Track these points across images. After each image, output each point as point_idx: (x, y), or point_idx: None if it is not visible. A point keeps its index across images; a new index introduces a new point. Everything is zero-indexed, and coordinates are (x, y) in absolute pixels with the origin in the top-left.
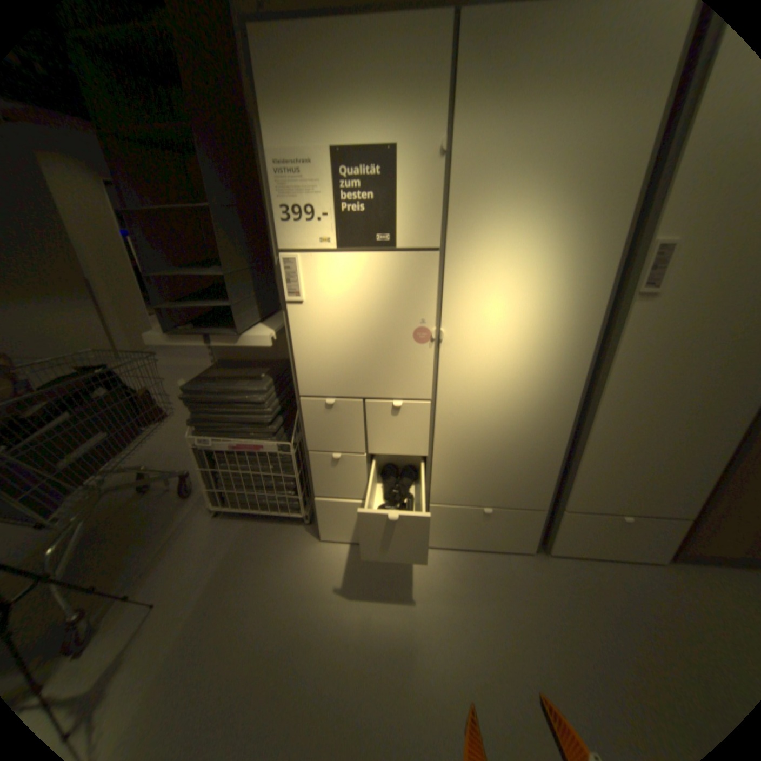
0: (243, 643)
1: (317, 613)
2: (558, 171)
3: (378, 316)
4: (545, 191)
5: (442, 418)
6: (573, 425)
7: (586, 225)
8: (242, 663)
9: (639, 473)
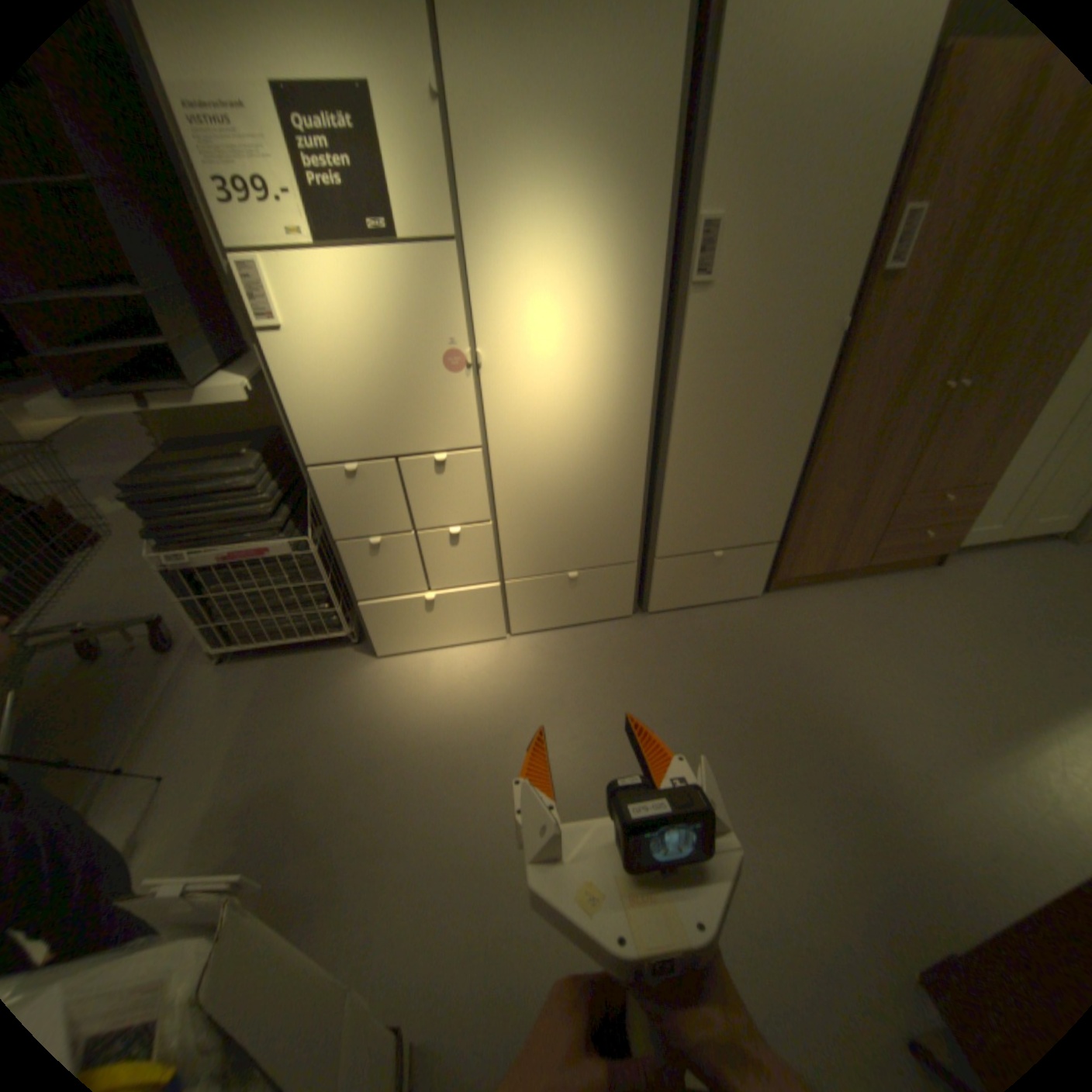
0: (302, 781)
1: (389, 730)
2: (581, 127)
3: (392, 340)
4: (570, 153)
5: (500, 469)
6: (649, 456)
7: (623, 200)
8: (306, 799)
9: (721, 500)
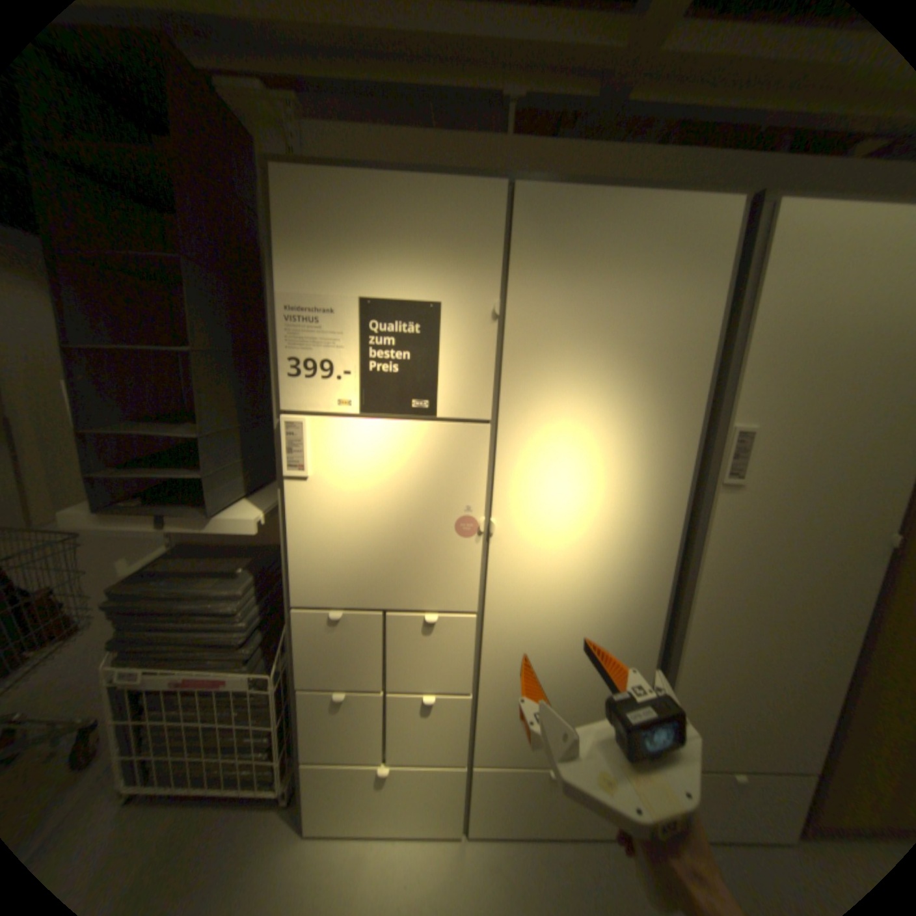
0: None
1: None
2: (624, 347)
3: (409, 499)
4: (611, 366)
5: (492, 638)
6: (659, 645)
7: (658, 406)
8: None
9: (746, 711)
